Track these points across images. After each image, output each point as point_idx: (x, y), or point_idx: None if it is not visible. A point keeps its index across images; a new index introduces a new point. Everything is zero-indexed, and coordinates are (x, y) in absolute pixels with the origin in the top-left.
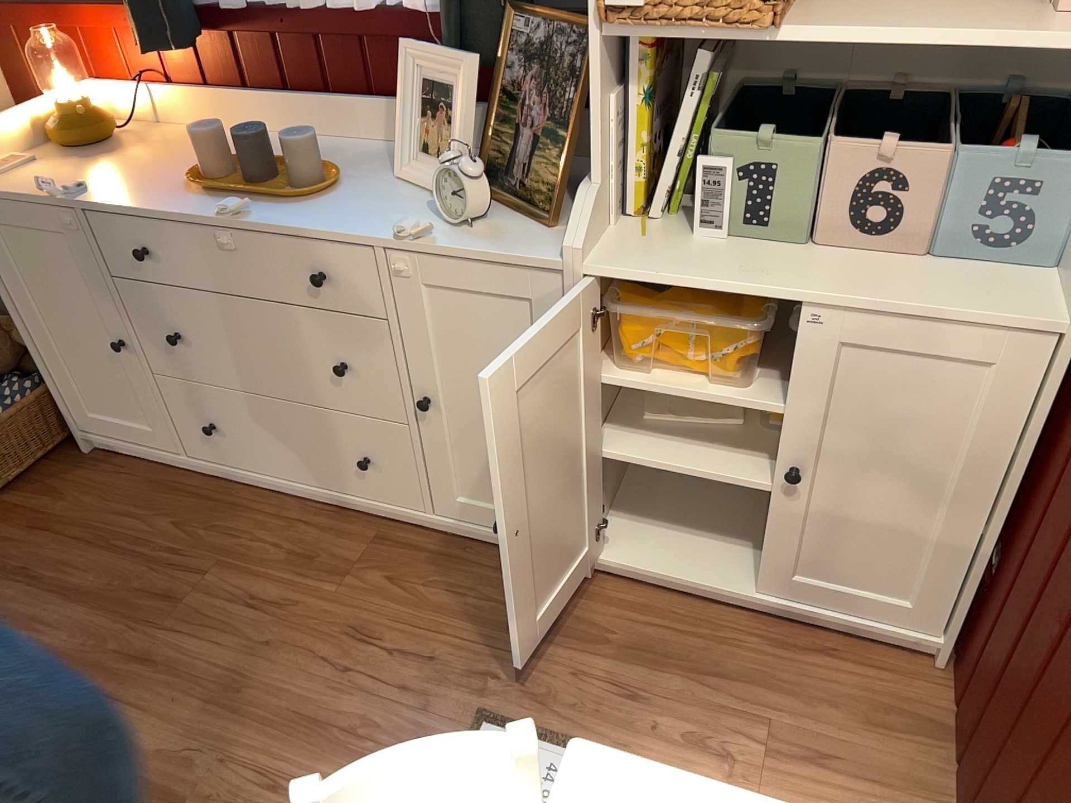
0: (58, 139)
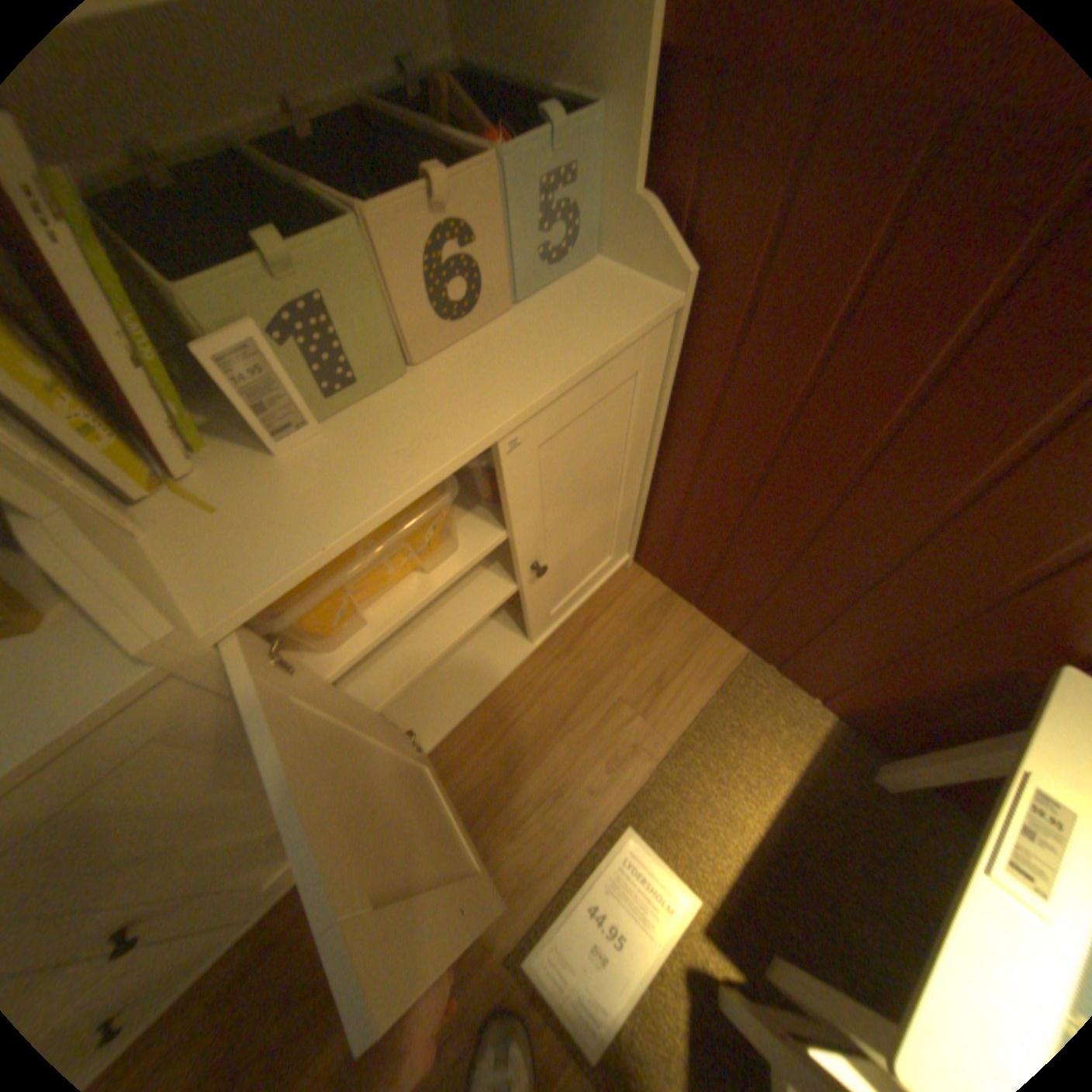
0: None
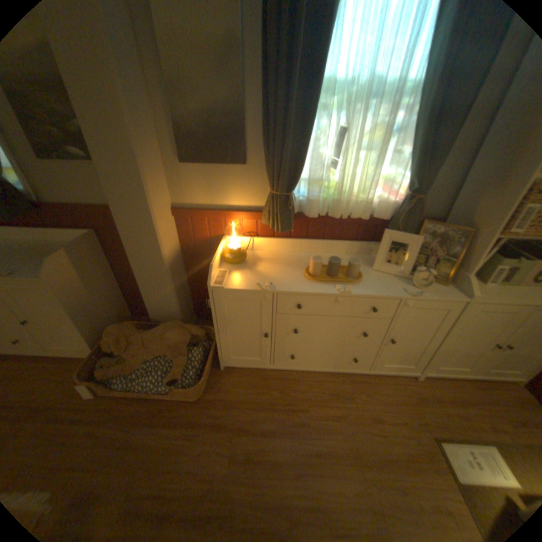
0: (233, 262)
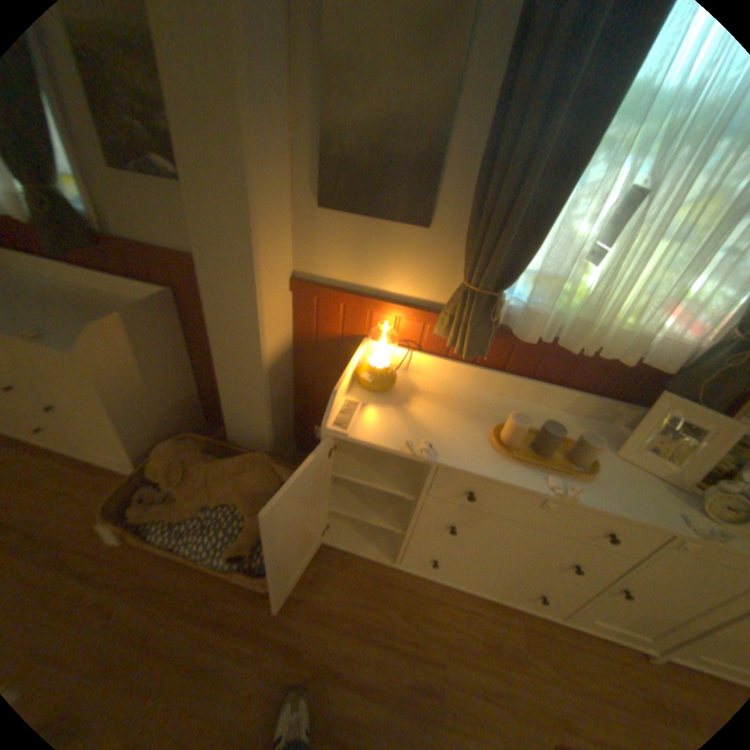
0: (372, 389)
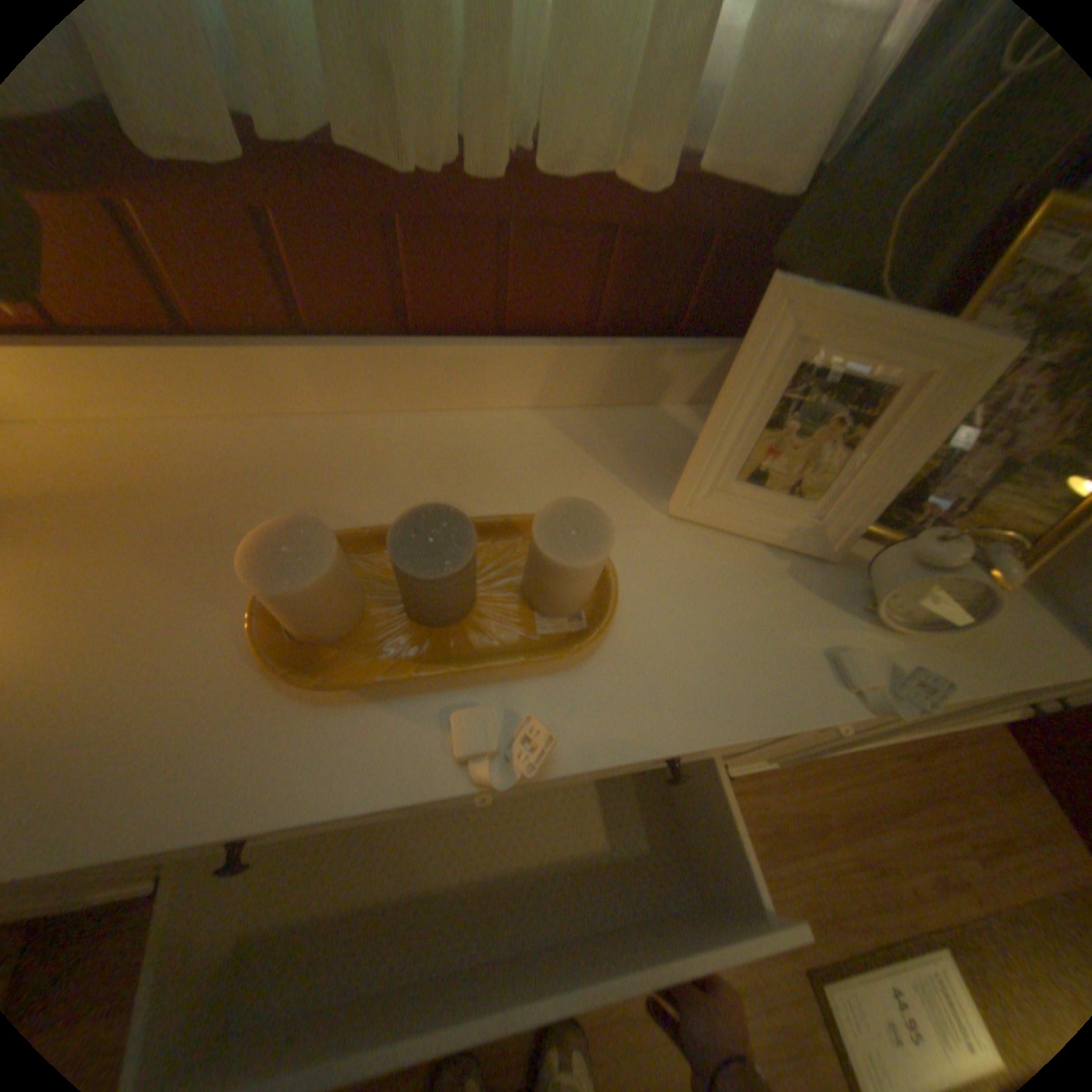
0: None
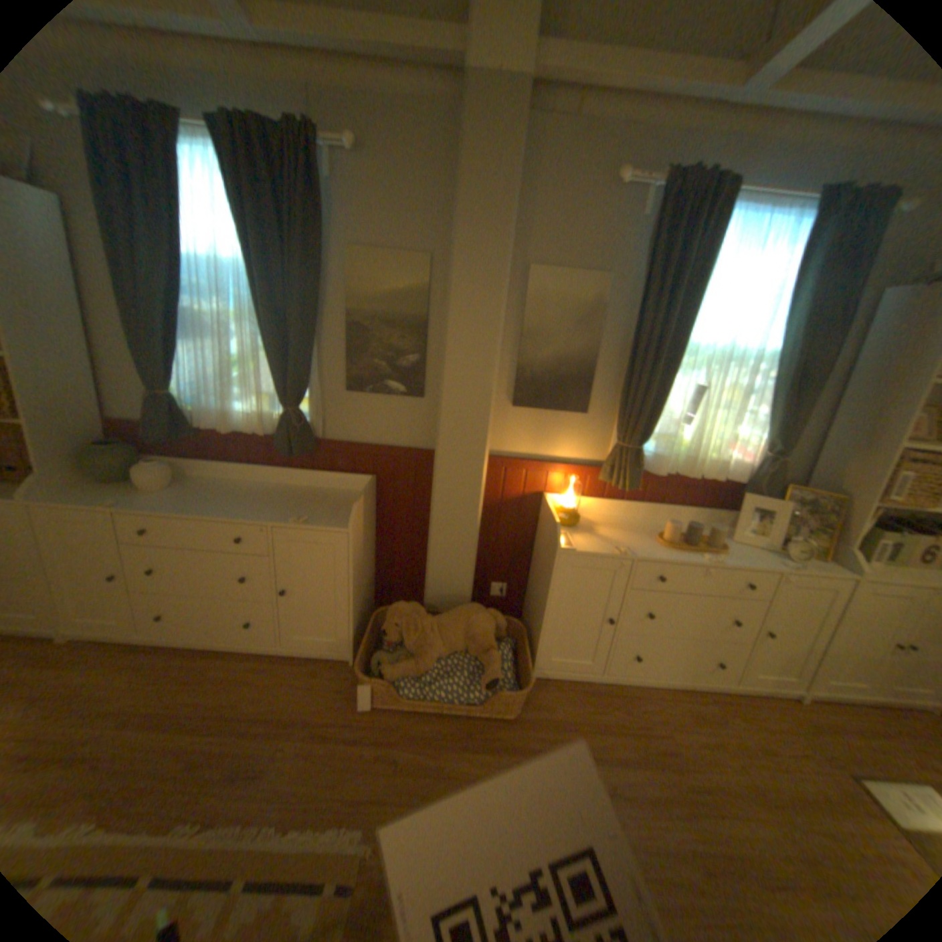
0: (568, 523)
